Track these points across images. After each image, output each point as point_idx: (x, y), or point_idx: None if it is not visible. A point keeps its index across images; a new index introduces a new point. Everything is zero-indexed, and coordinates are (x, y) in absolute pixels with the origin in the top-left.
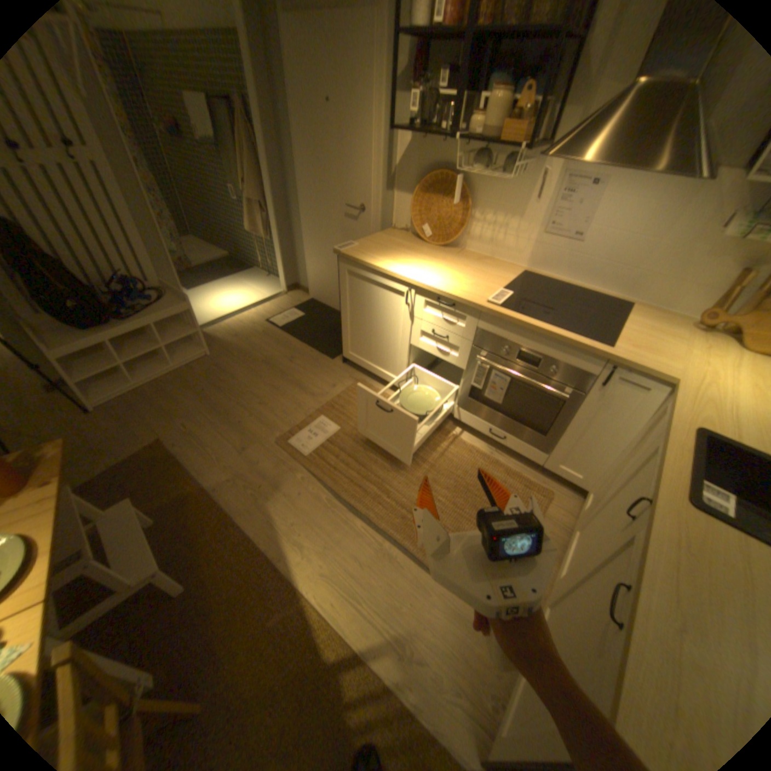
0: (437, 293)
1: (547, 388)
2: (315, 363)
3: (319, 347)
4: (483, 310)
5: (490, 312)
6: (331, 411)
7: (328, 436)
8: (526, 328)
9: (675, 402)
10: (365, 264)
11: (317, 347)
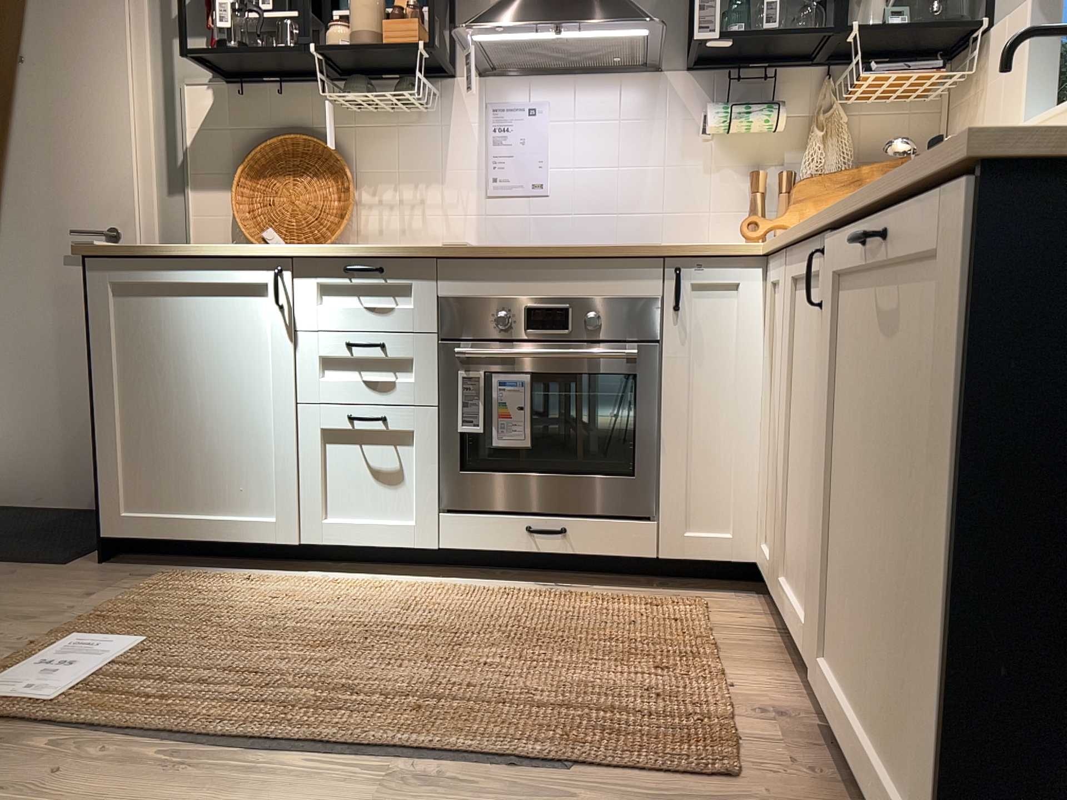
0: (341, 257)
1: (600, 354)
2: (11, 579)
3: (10, 556)
4: (440, 256)
5: (454, 252)
6: (101, 626)
7: (115, 661)
8: (524, 259)
9: (775, 251)
10: (164, 252)
11: (5, 557)
